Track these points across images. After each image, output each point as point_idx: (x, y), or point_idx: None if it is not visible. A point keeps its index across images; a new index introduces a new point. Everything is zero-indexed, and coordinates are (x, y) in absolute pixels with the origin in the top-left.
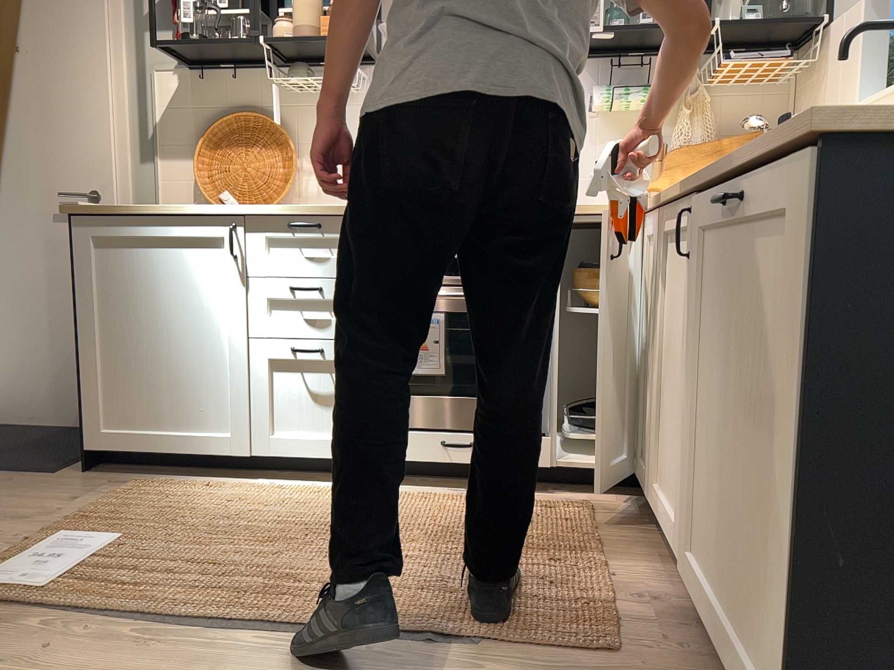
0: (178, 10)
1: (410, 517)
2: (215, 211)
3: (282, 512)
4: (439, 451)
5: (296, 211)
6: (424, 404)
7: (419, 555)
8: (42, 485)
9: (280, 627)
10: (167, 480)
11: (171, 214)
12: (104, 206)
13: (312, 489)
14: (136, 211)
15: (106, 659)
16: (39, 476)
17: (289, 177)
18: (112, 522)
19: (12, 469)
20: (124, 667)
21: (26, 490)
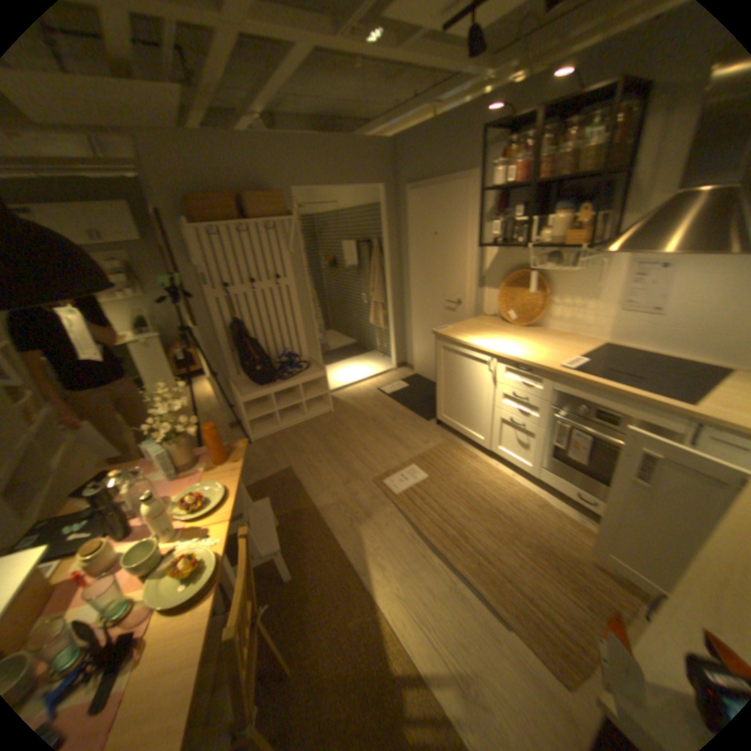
0: (501, 213)
1: (541, 525)
2: (486, 350)
3: (489, 489)
4: (576, 495)
5: (521, 361)
6: (572, 471)
7: (525, 555)
8: (422, 428)
9: (449, 560)
10: (460, 443)
11: (469, 346)
12: (447, 334)
13: (510, 479)
14: (457, 341)
15: (399, 538)
16: (424, 421)
17: (545, 308)
18: (430, 465)
19: (418, 413)
20: (401, 545)
21: (417, 429)
